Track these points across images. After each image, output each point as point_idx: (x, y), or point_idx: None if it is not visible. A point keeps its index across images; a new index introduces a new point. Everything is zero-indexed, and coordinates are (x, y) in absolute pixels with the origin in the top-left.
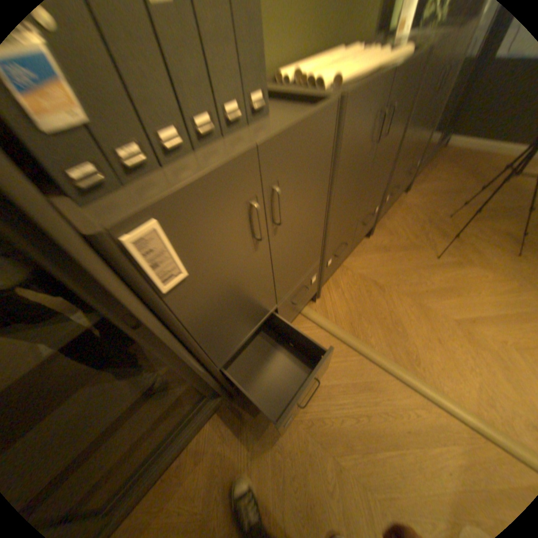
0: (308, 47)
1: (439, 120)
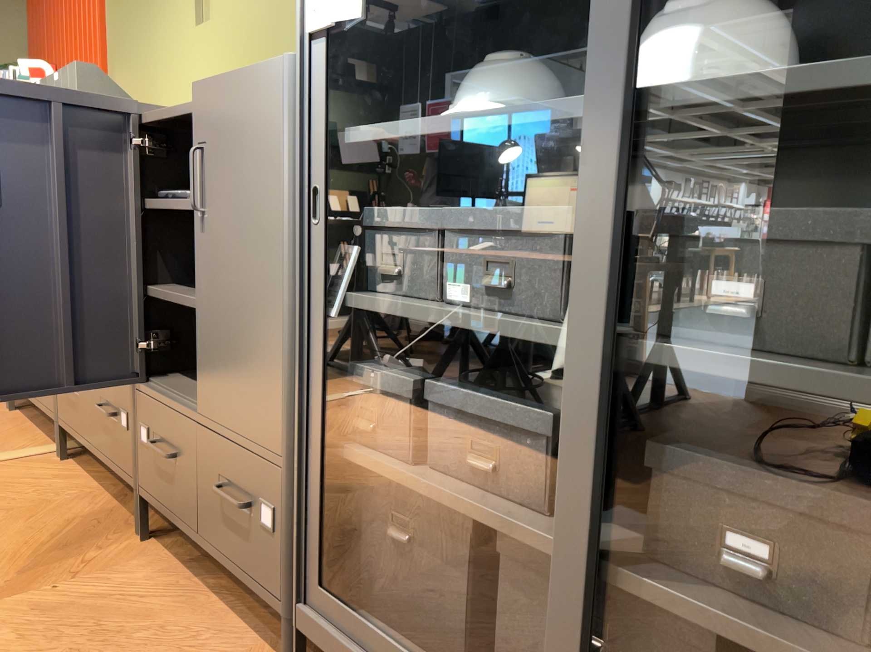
0: None
1: (586, 585)
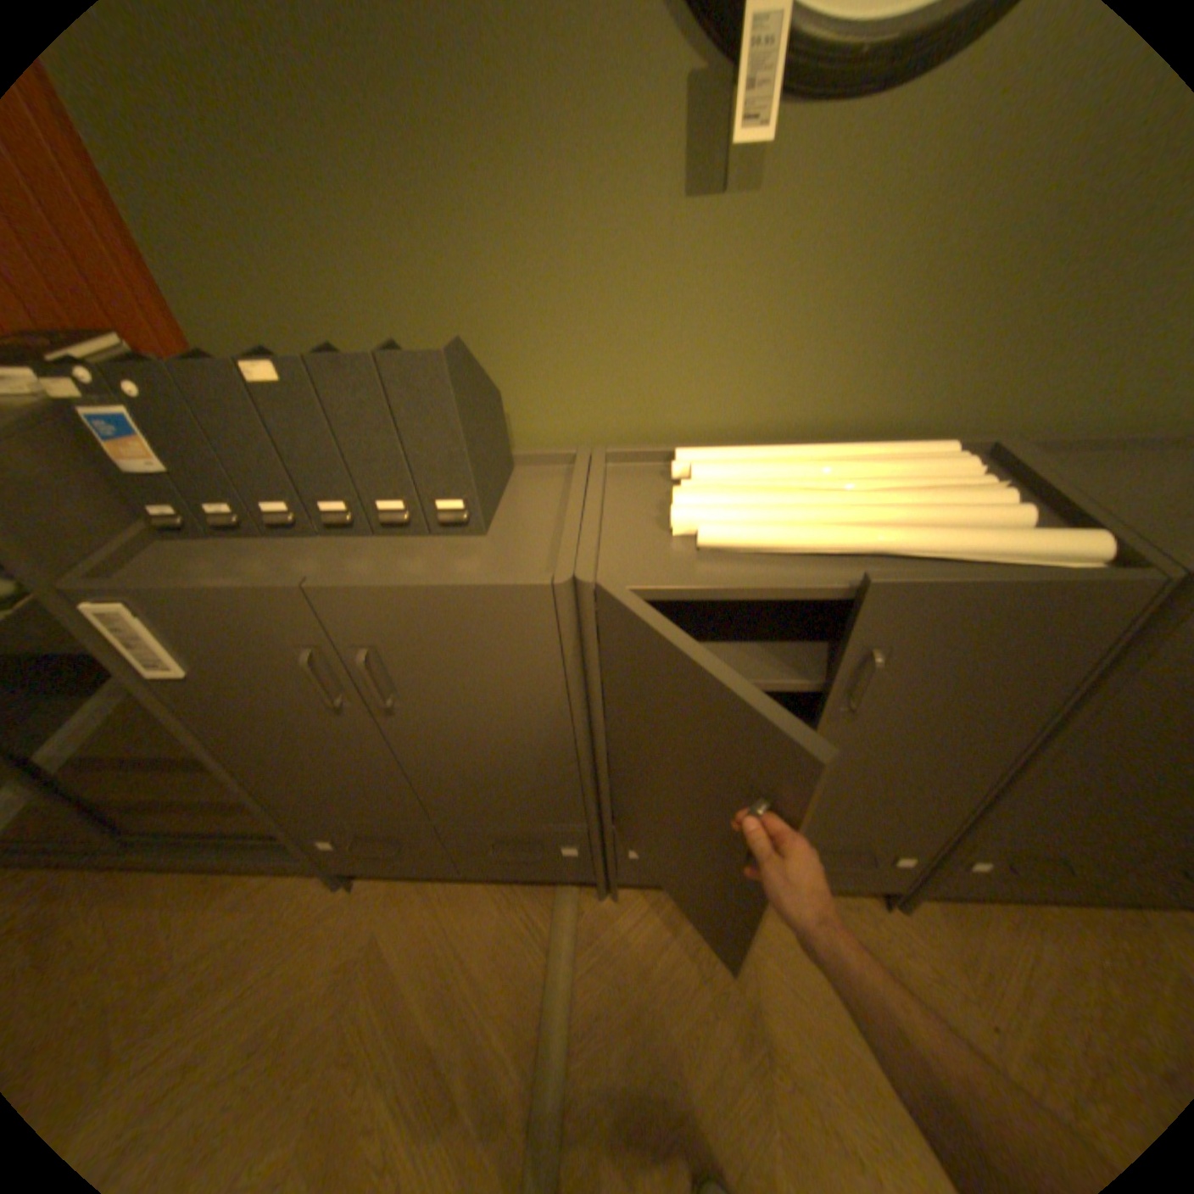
0: (841, 417)
1: None
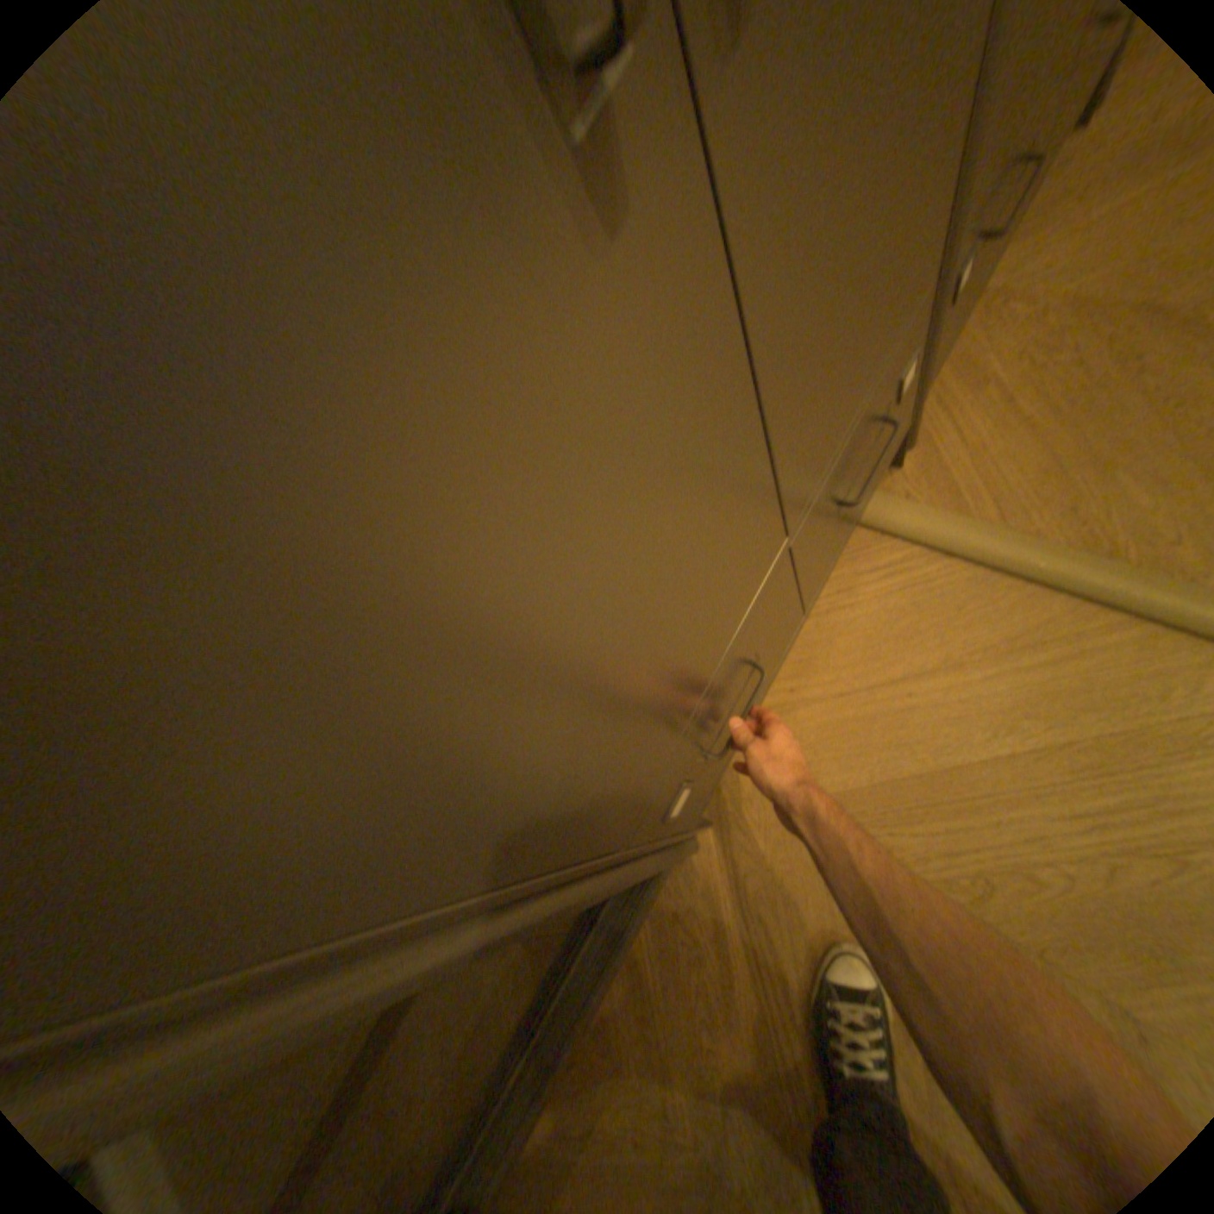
0: None
1: None
